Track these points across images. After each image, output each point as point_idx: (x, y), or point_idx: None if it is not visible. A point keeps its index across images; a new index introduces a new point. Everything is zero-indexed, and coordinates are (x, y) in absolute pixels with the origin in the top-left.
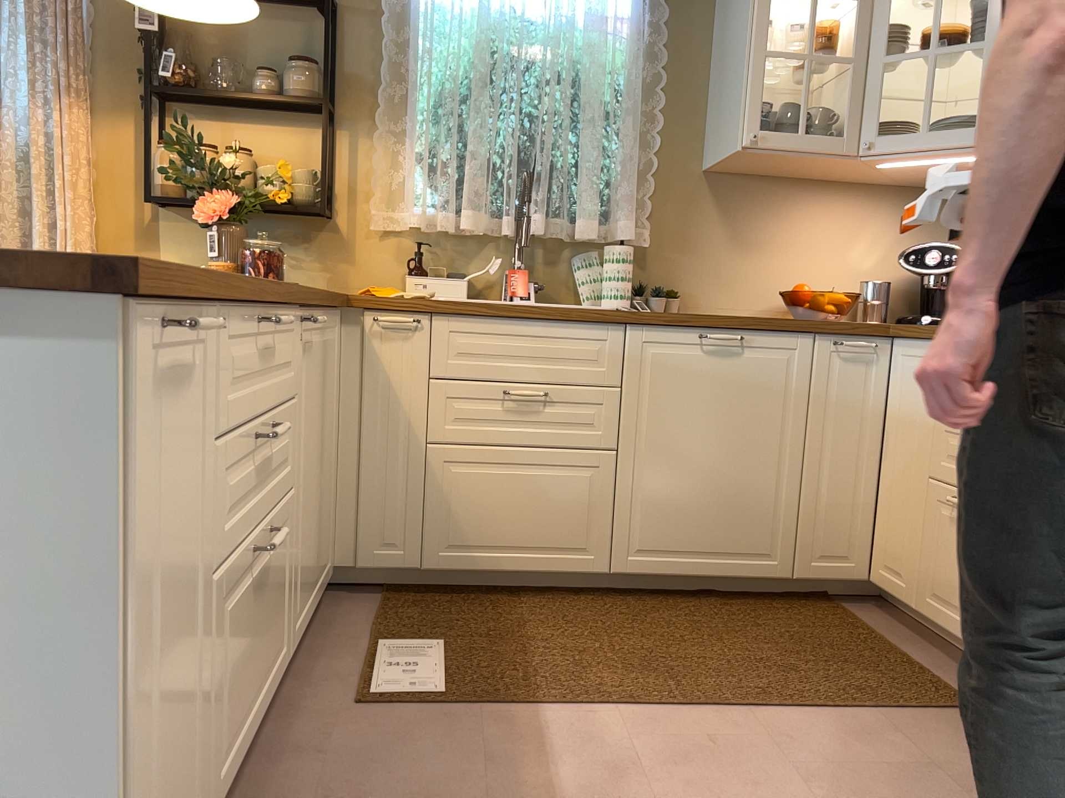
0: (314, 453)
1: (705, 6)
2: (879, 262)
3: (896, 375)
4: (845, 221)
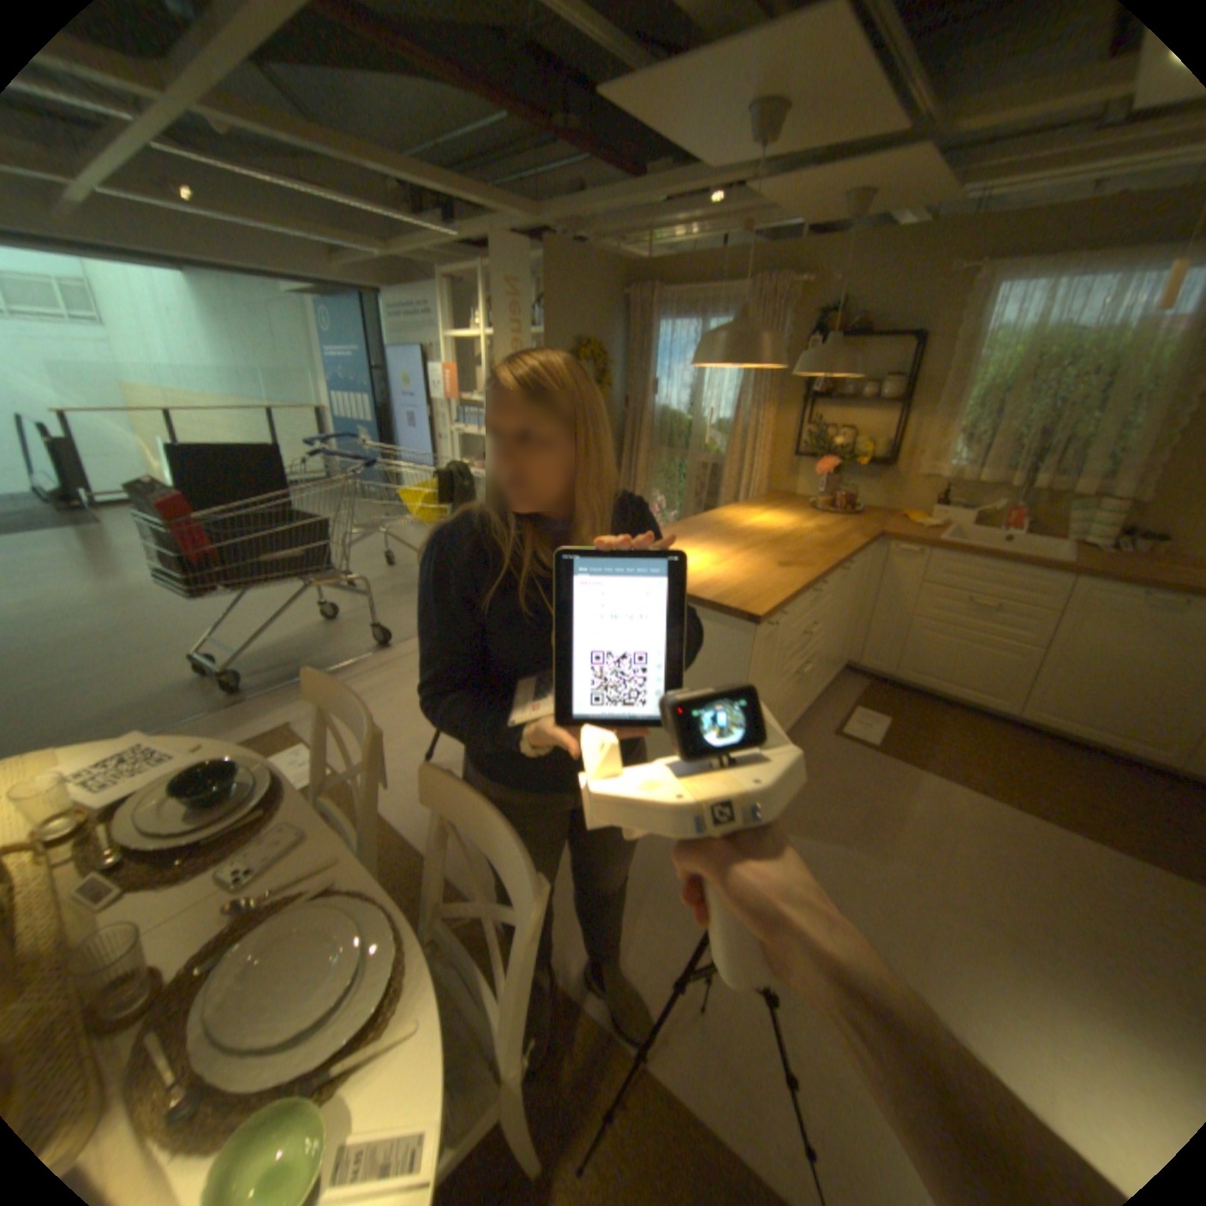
0: (842, 618)
1: None
2: None
3: None
4: None
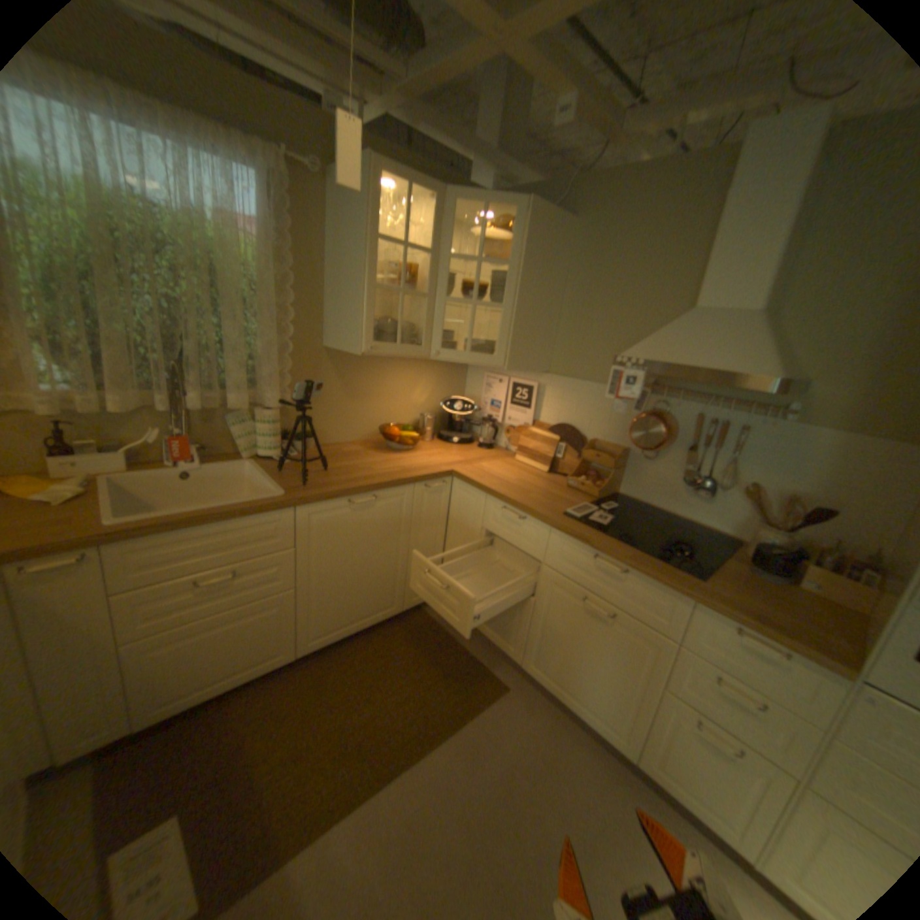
0: None
1: (316, 221)
2: (426, 402)
3: (453, 498)
4: (409, 379)
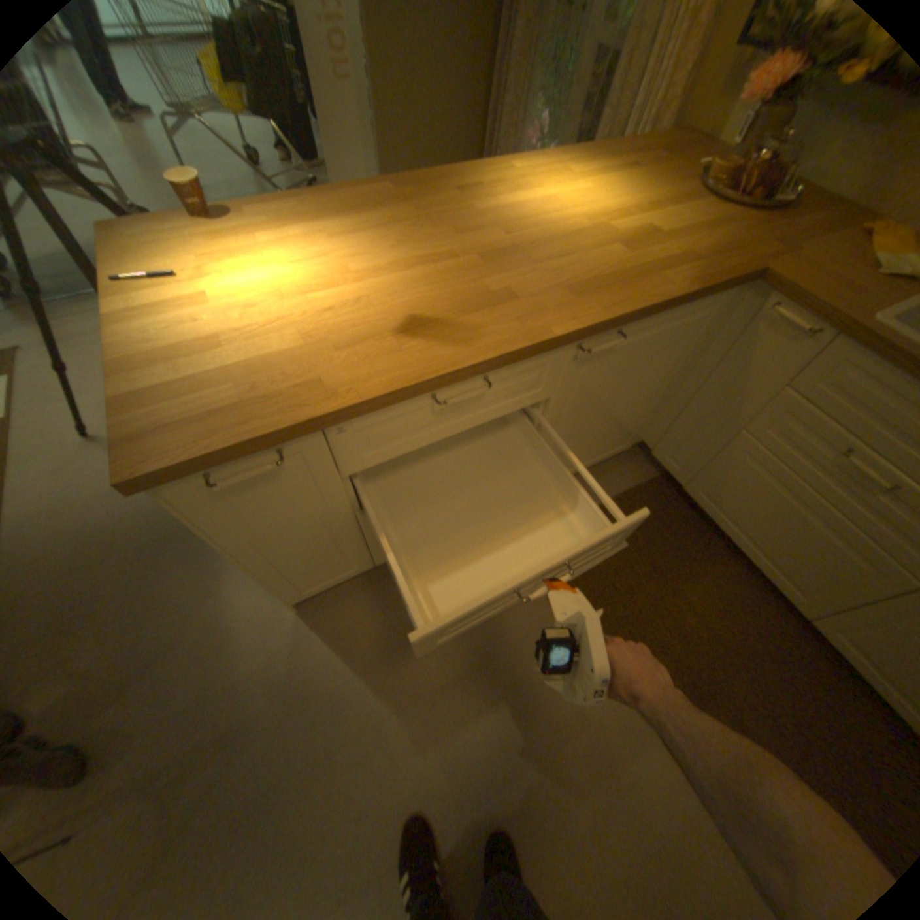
0: (608, 408)
1: None
2: None
3: None
4: None
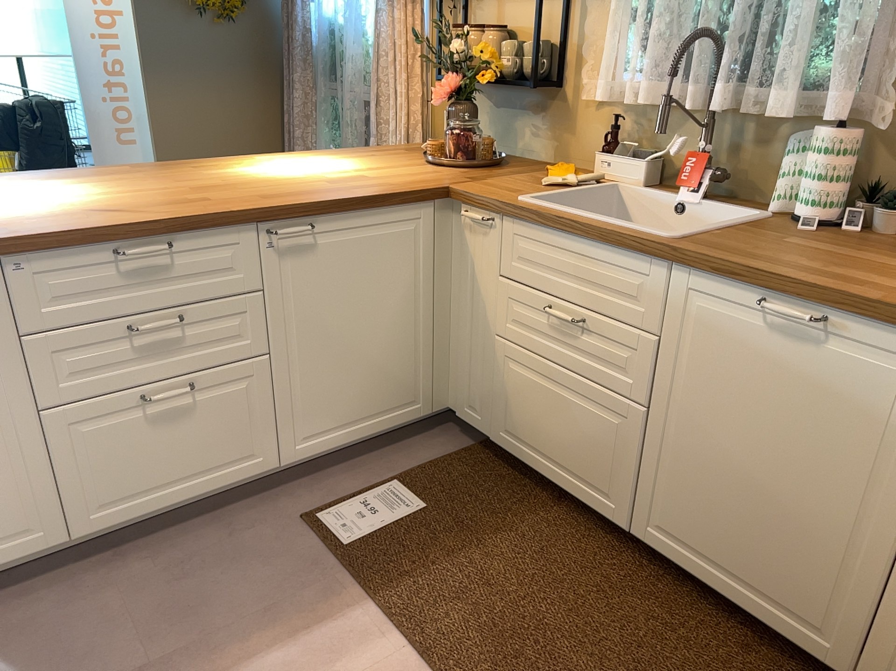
0: (350, 325)
1: None
2: None
3: None
4: None
